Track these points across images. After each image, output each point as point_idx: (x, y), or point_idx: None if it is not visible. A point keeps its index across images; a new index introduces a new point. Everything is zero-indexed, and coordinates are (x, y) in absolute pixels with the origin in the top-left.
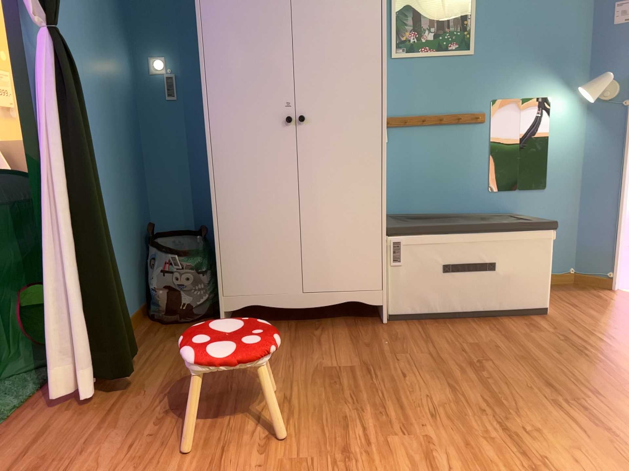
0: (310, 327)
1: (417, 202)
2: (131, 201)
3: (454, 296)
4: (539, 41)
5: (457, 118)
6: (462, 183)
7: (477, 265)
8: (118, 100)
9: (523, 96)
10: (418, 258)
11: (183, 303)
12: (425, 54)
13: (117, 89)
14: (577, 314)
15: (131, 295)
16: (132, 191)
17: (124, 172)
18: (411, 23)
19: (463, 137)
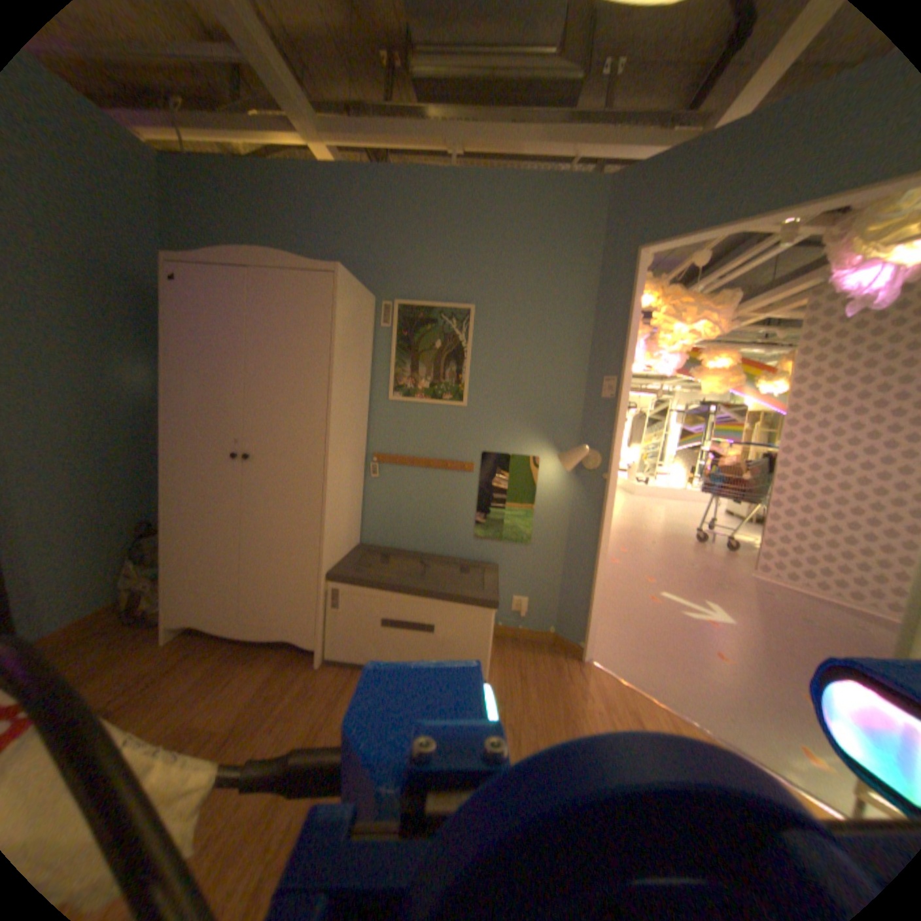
0: (244, 660)
1: (403, 538)
2: (117, 503)
3: (394, 651)
4: (530, 402)
5: (446, 464)
6: (447, 526)
7: (418, 624)
8: (115, 410)
9: (512, 452)
10: (360, 607)
11: (139, 611)
12: (419, 401)
13: (115, 401)
14: (518, 691)
15: (93, 595)
16: (123, 493)
17: (110, 477)
18: (409, 370)
19: (451, 483)
